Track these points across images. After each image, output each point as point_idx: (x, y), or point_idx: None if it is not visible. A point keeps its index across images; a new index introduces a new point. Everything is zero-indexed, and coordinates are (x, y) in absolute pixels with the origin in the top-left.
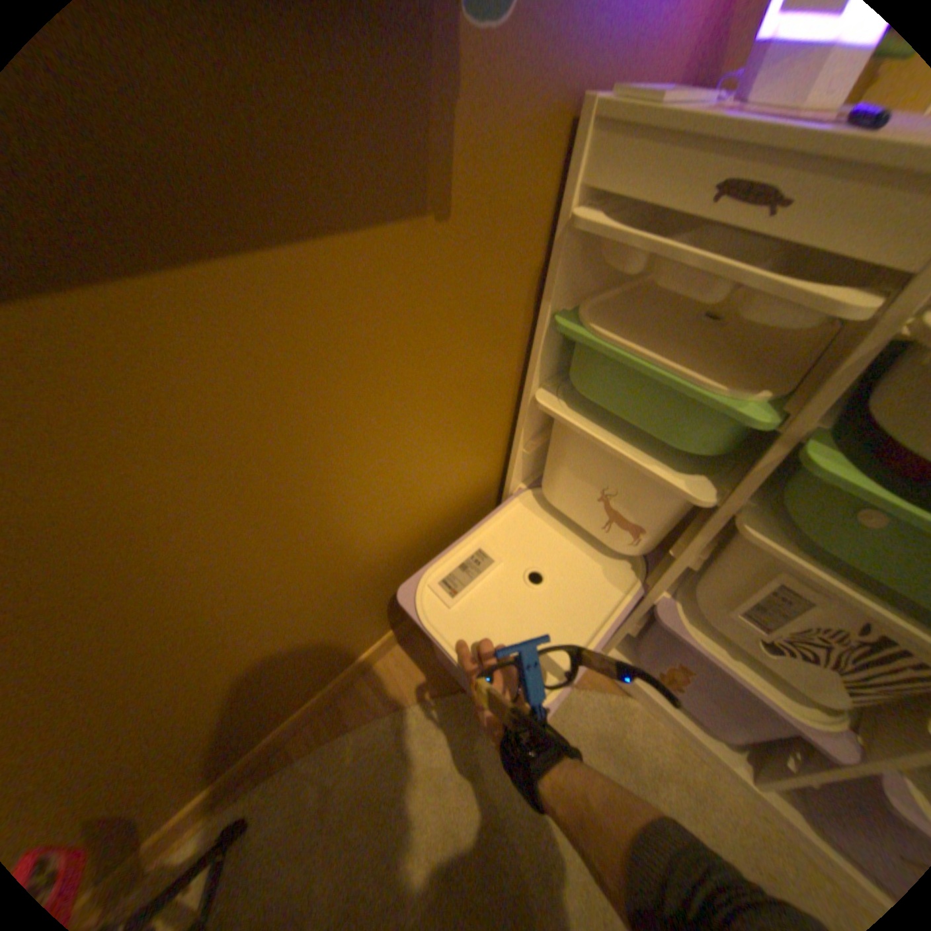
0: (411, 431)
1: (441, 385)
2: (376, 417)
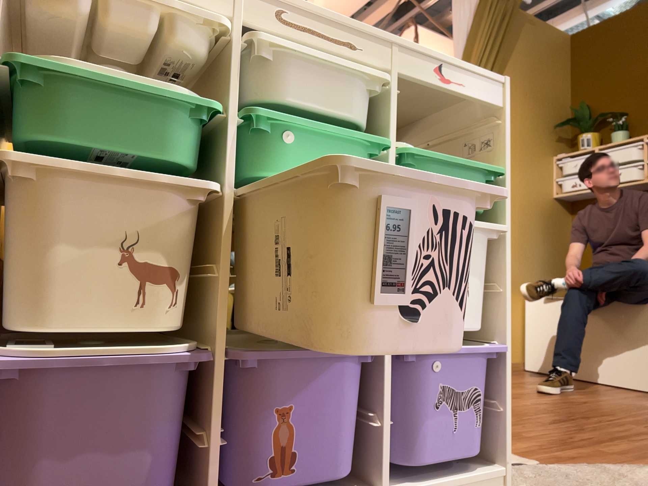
0: None
1: None
2: None
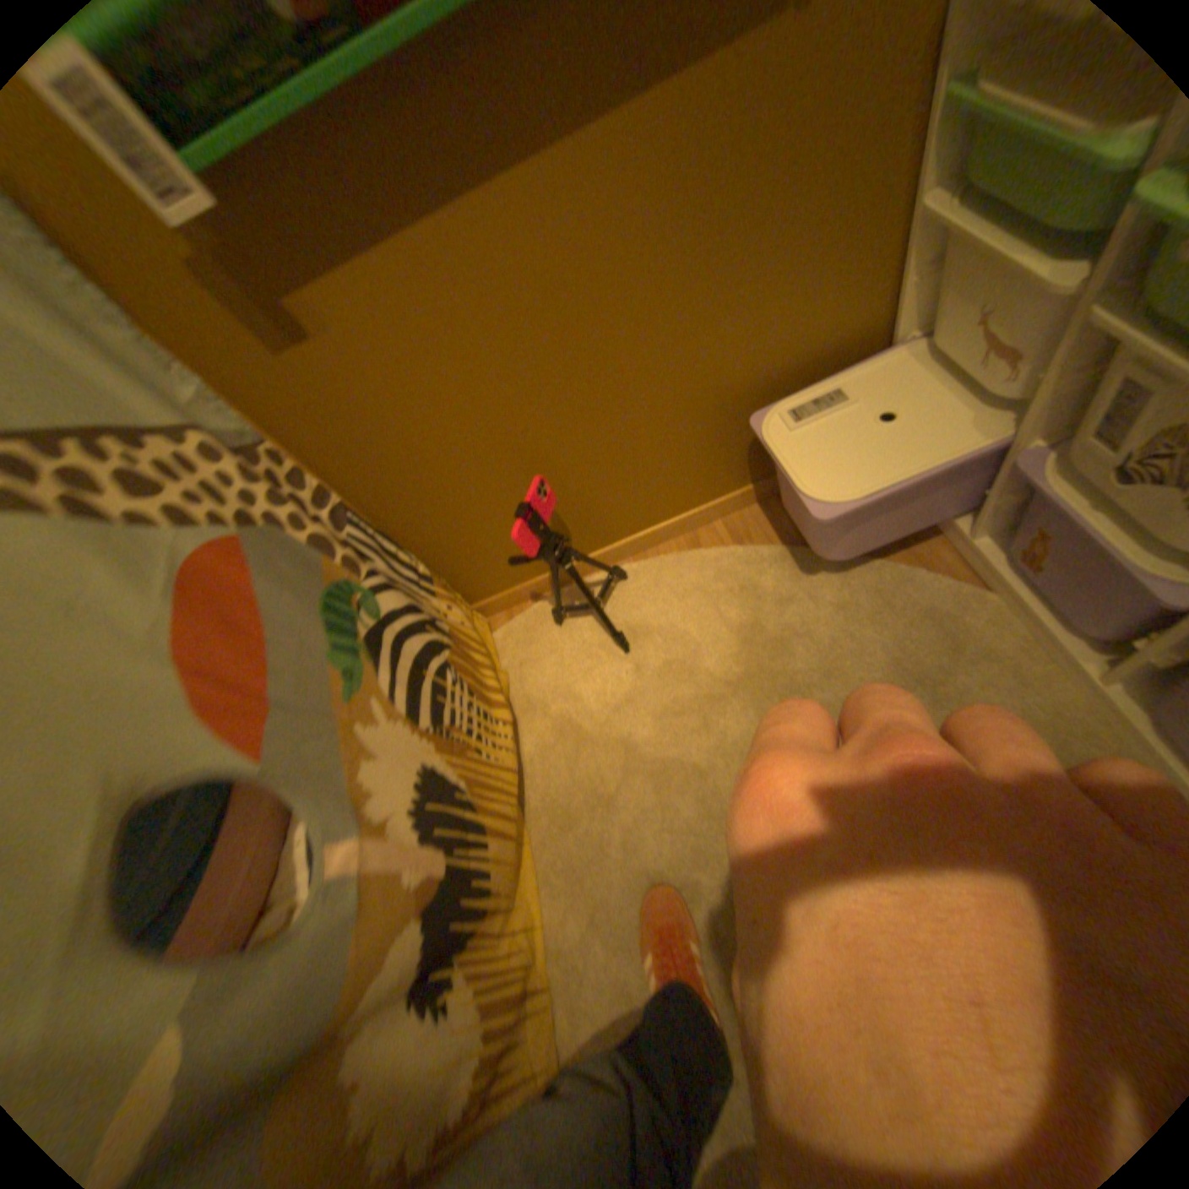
0: (766, 242)
1: (798, 191)
2: (732, 224)
